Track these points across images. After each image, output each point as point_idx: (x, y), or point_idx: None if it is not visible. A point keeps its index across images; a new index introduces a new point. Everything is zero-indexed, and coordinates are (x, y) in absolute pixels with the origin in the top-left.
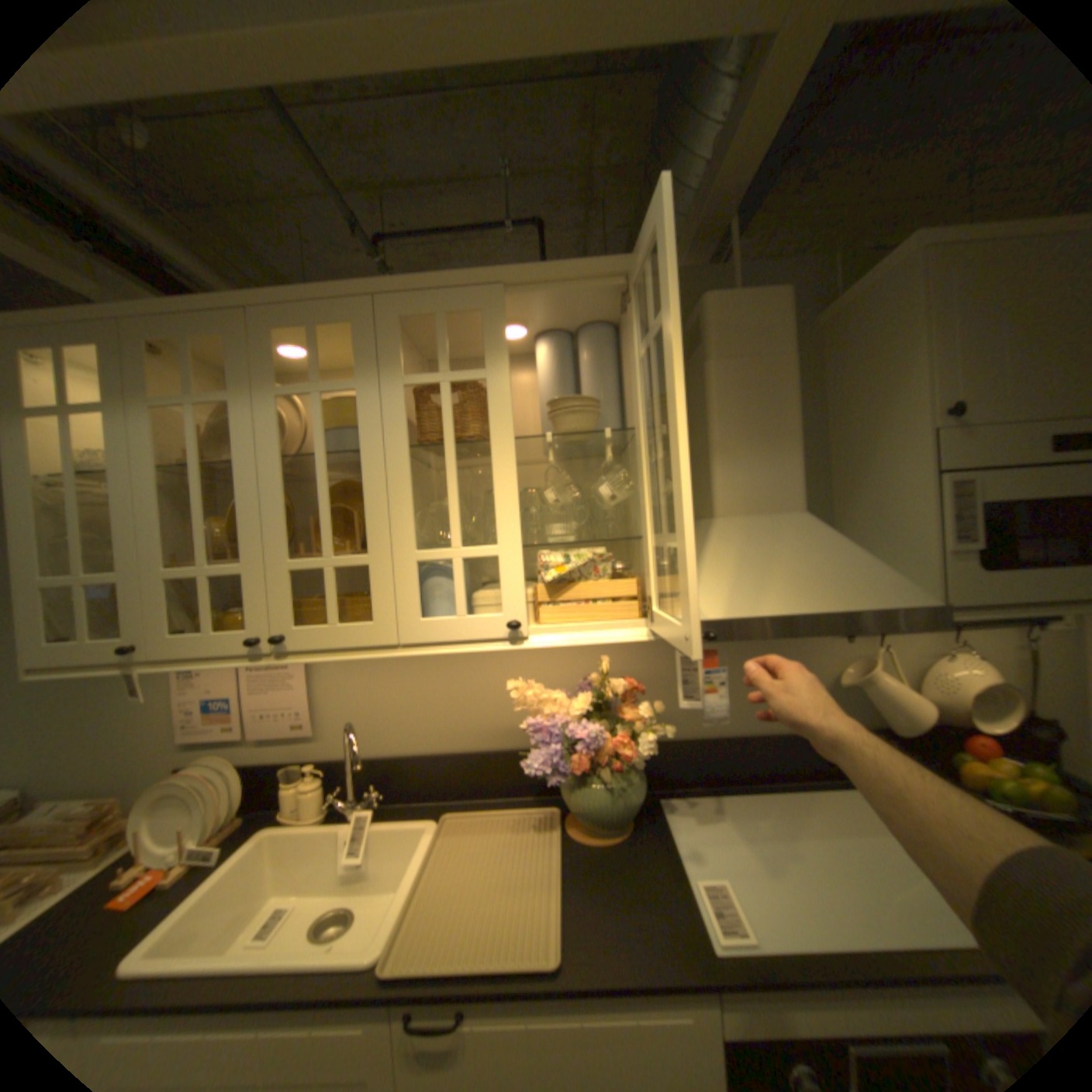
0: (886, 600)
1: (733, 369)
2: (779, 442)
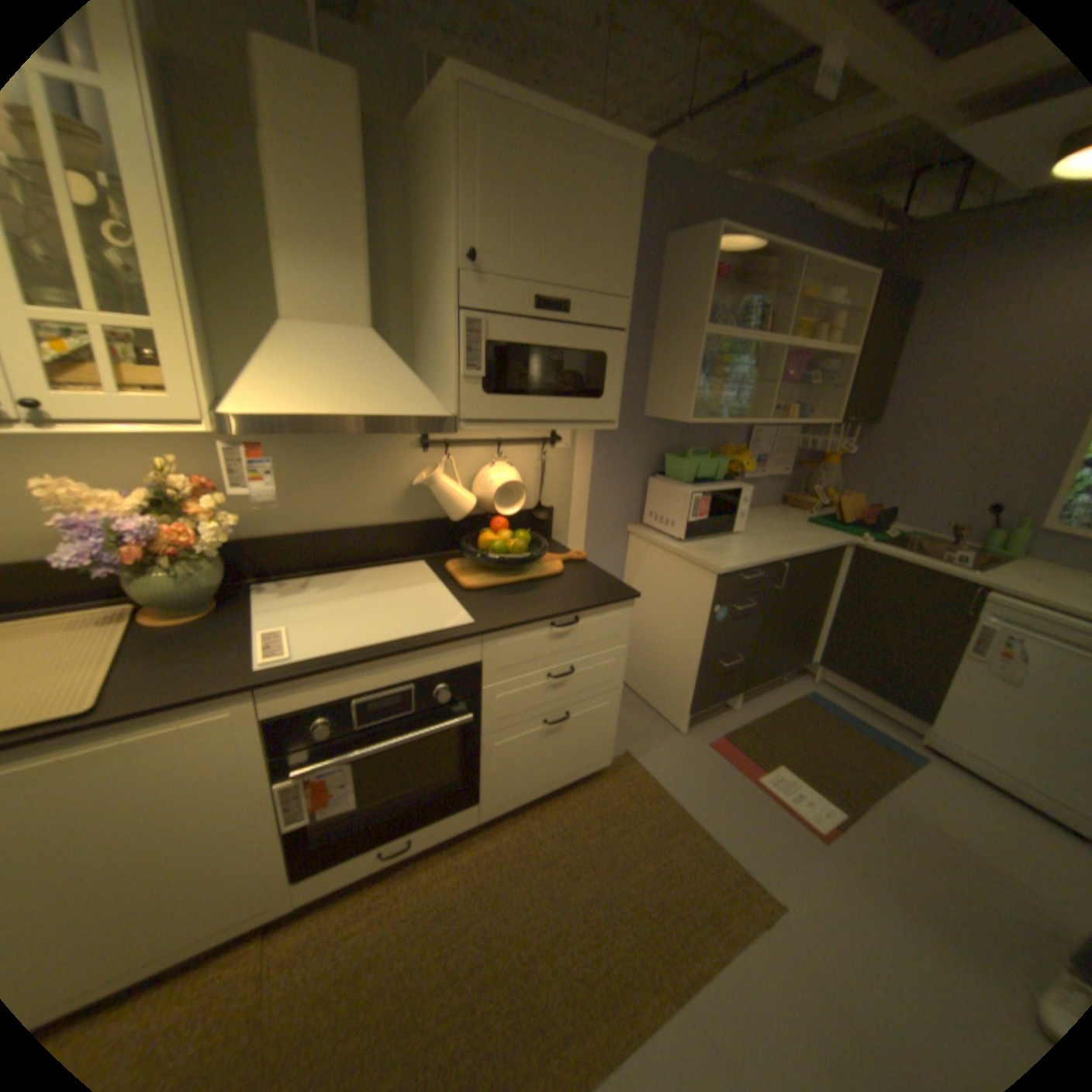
0: (412, 409)
1: (293, 151)
2: (346, 252)
